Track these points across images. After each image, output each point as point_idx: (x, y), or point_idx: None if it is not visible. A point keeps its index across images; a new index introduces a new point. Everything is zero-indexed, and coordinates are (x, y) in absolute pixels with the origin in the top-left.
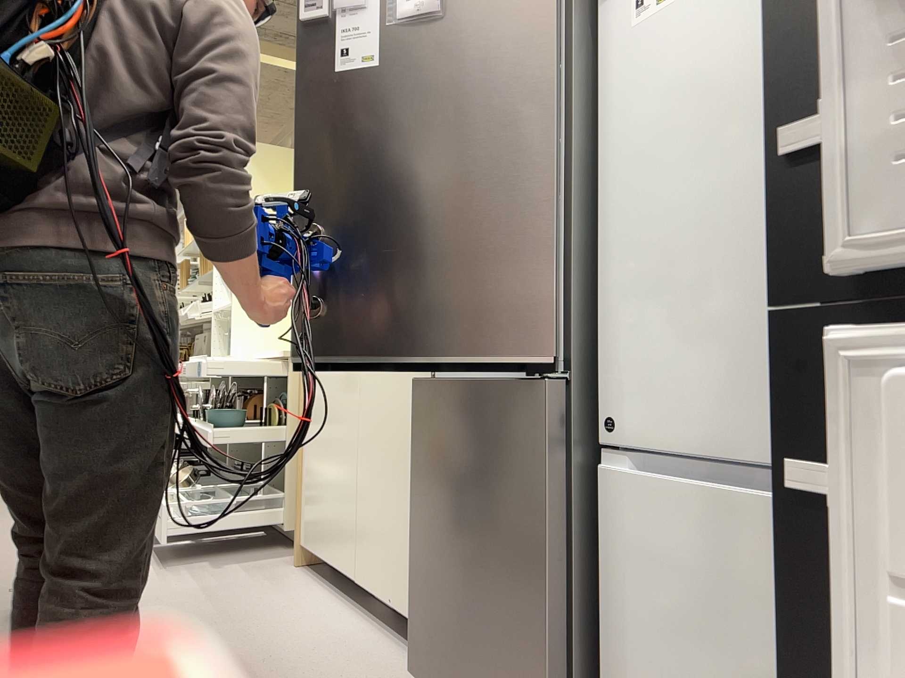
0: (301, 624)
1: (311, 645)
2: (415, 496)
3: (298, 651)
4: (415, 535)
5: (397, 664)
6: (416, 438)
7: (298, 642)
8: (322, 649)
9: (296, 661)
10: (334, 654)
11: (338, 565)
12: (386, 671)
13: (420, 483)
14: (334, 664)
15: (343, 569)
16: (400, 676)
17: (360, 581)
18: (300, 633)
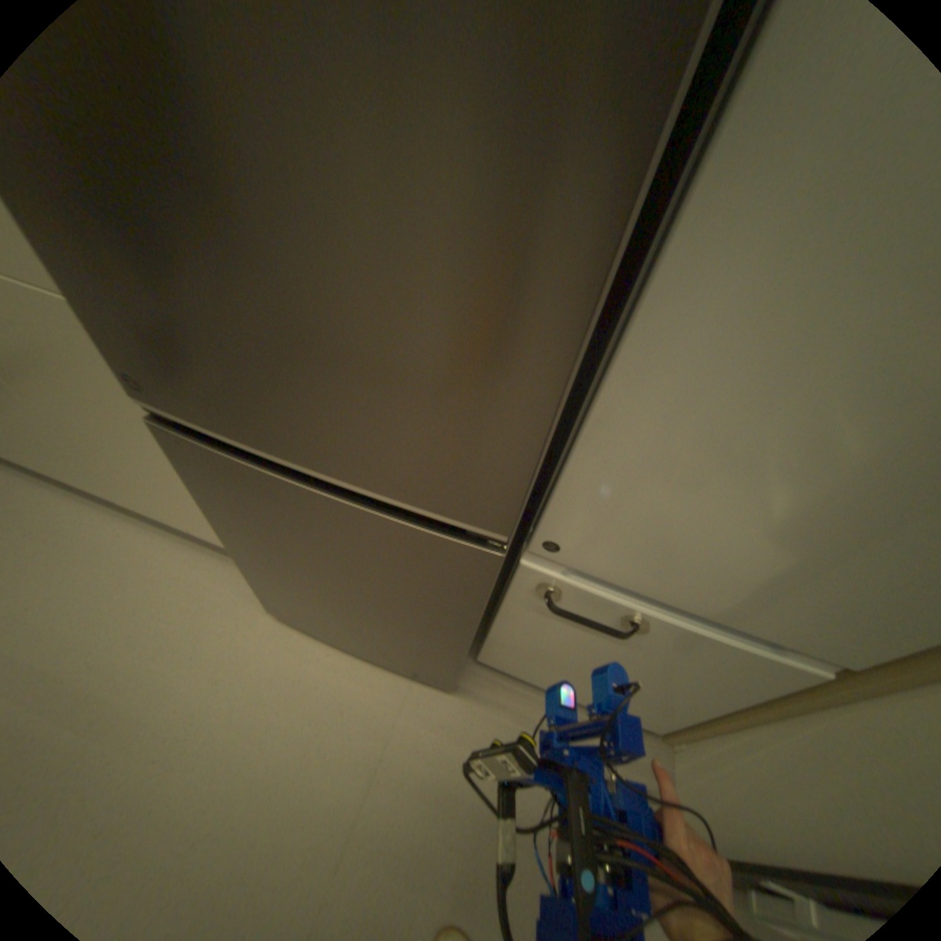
0: (78, 572)
1: (118, 602)
2: (220, 528)
3: (110, 620)
4: (235, 552)
5: (234, 583)
6: (192, 483)
7: (99, 603)
8: (137, 602)
9: (122, 637)
10: (156, 601)
11: (65, 480)
12: (229, 599)
13: (225, 524)
14: (168, 617)
15: (79, 485)
16: (247, 599)
17: (119, 501)
18: (88, 587)
